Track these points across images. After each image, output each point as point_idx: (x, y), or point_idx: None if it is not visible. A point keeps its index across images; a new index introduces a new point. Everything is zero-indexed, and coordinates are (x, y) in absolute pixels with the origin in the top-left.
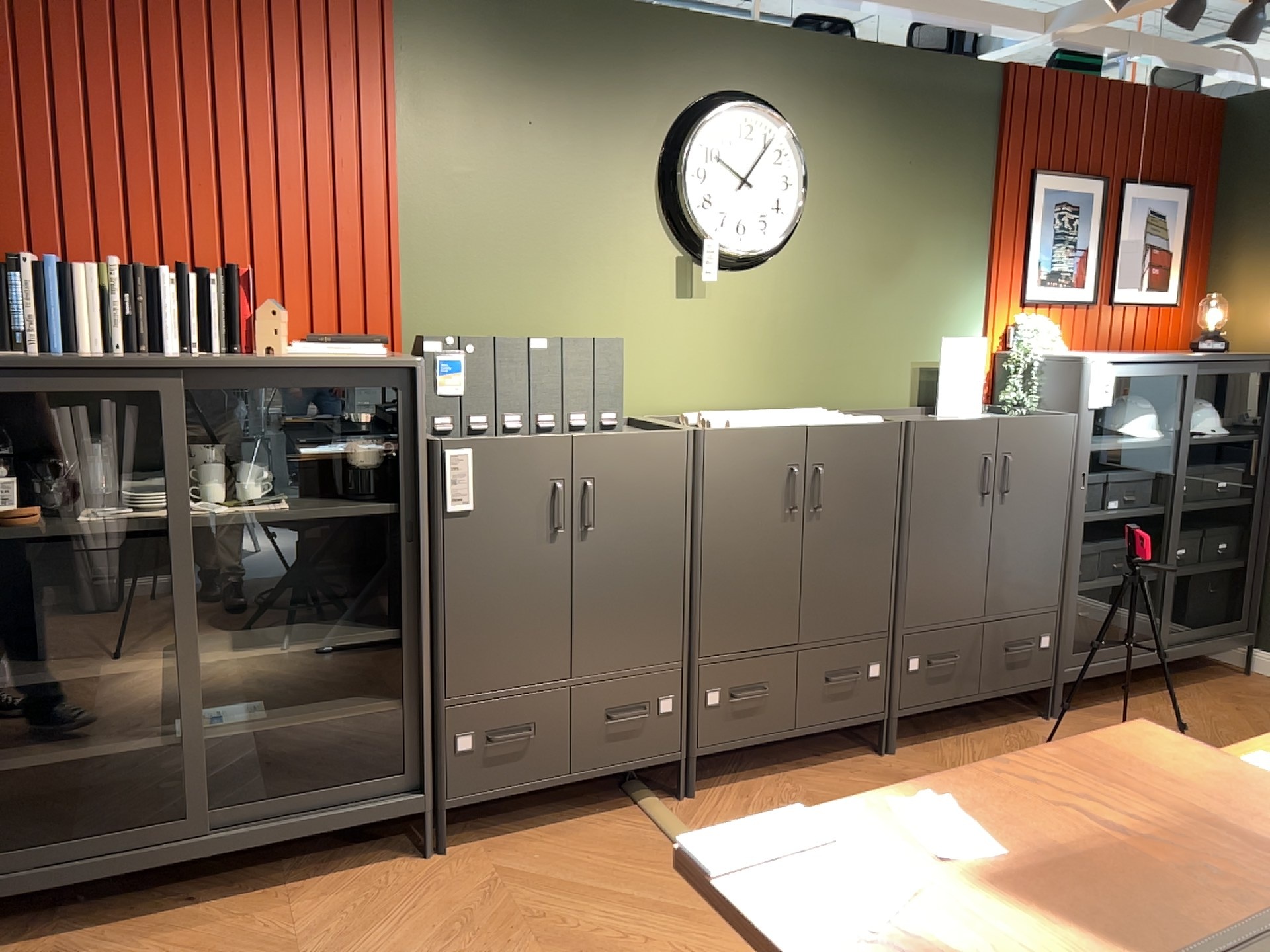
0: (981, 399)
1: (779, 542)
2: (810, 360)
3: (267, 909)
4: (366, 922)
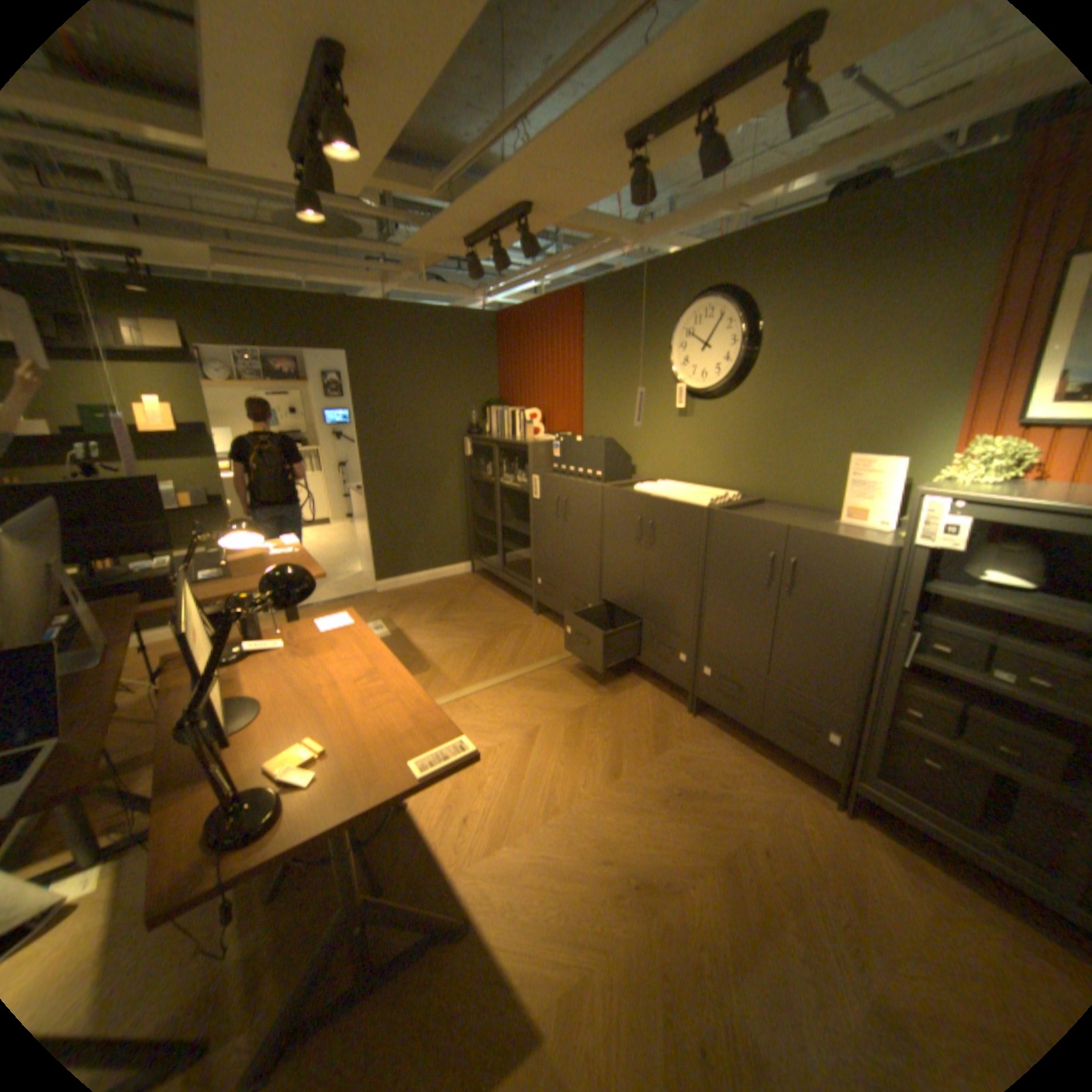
0: (895, 517)
1: (633, 555)
2: (757, 461)
3: (502, 599)
4: (499, 612)
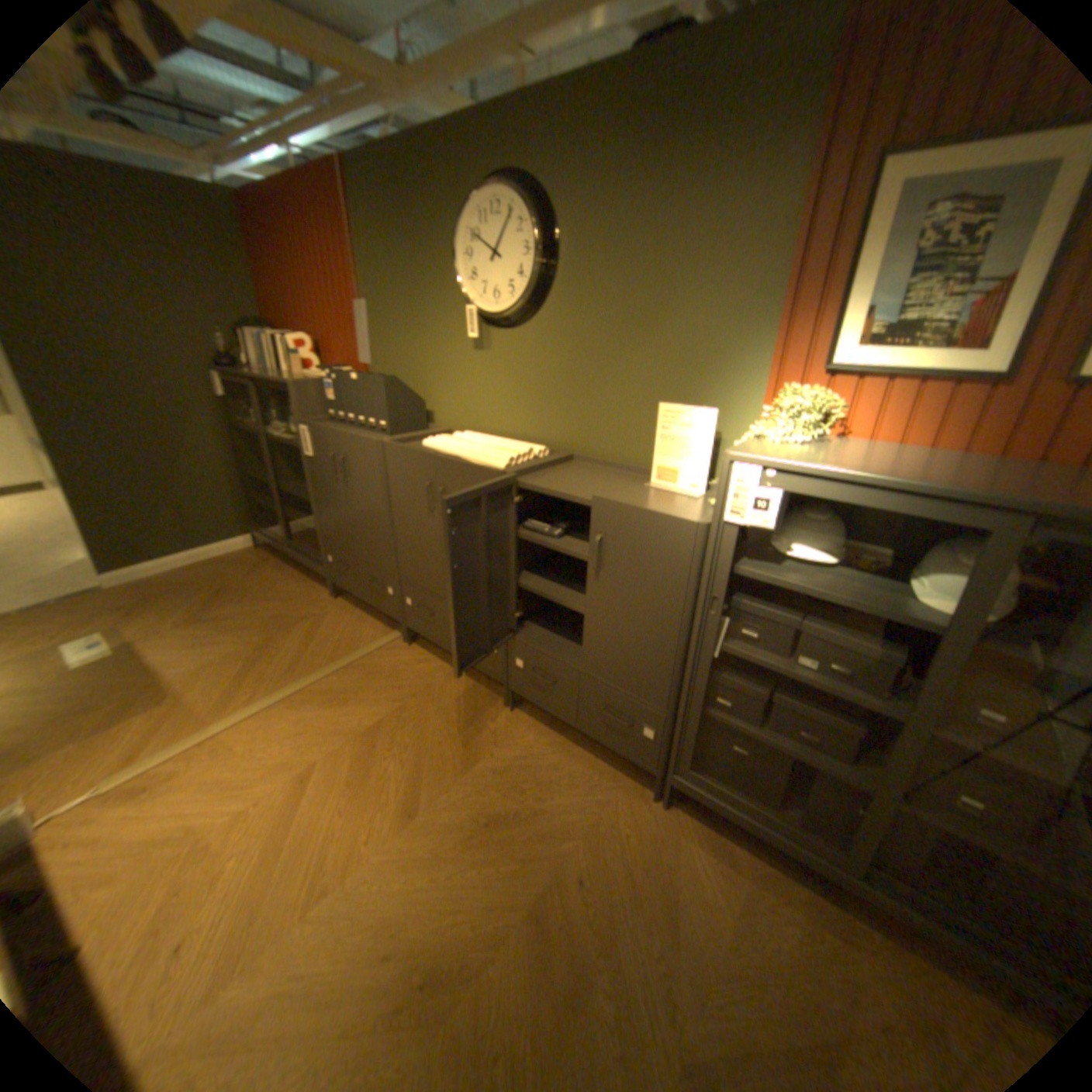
0: (704, 478)
1: (427, 529)
2: (563, 408)
3: (290, 582)
4: (283, 600)
